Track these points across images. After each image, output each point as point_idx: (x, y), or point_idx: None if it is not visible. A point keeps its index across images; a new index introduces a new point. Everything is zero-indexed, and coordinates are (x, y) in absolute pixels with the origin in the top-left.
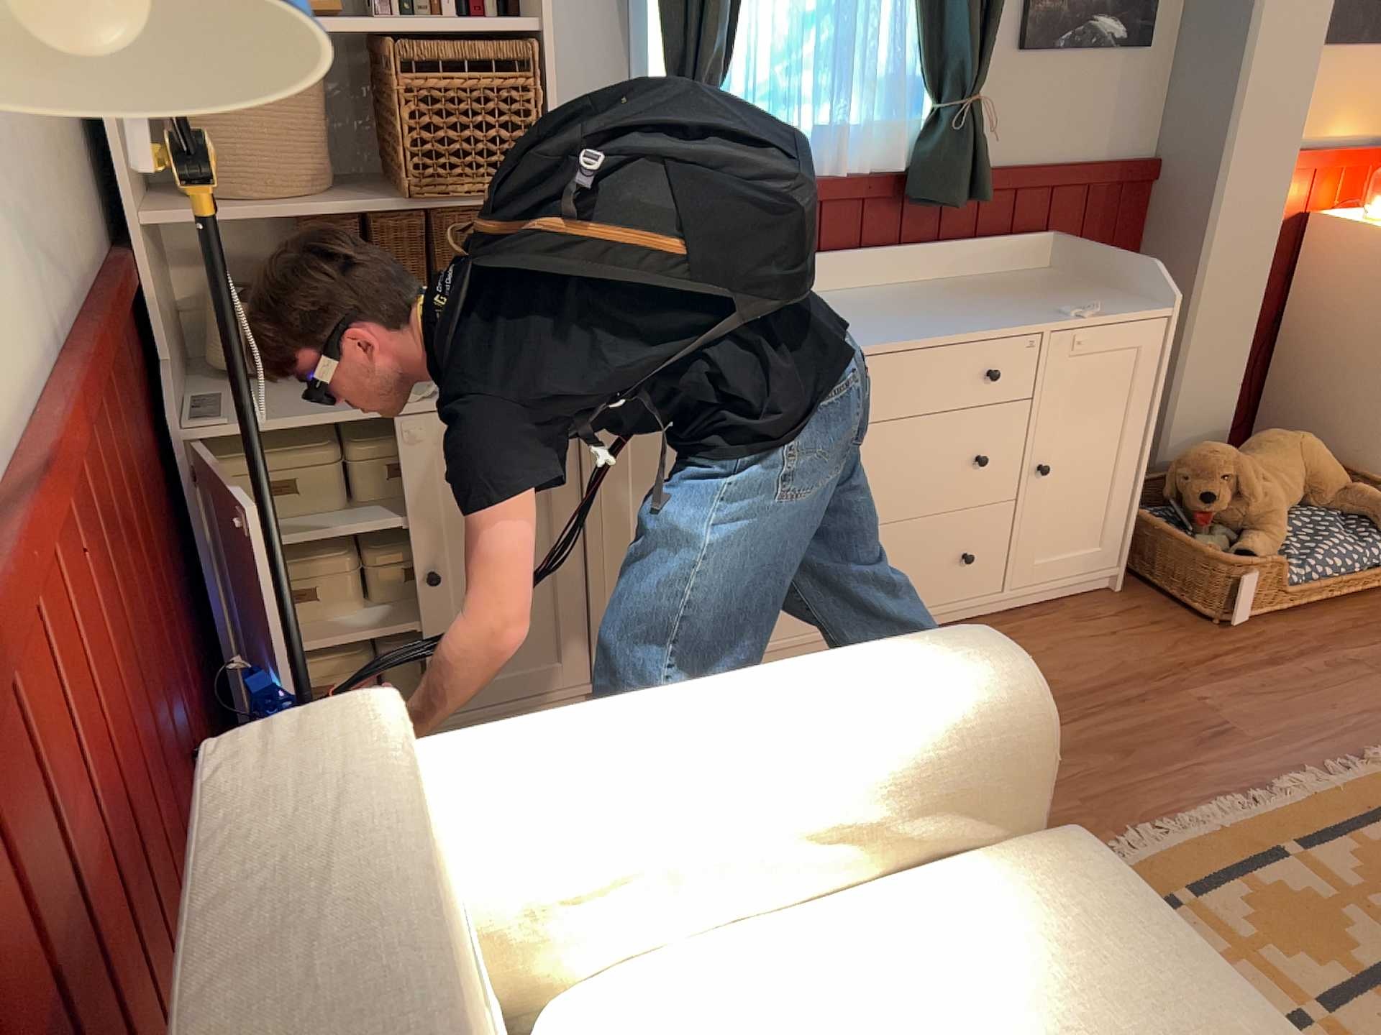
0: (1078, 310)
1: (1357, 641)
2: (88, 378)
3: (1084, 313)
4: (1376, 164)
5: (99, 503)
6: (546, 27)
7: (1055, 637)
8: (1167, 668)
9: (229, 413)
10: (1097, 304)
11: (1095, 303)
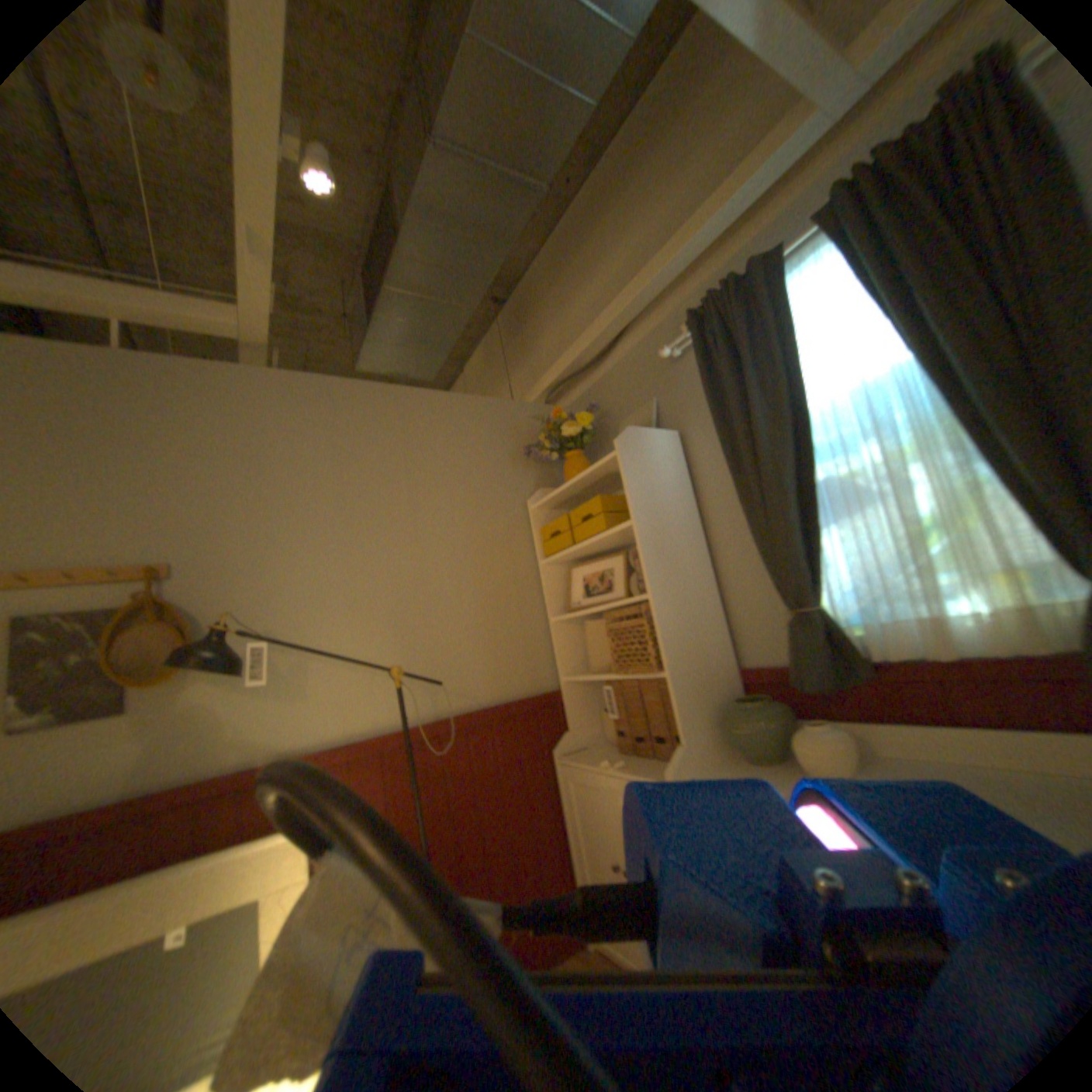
0: None
1: None
2: (439, 728)
3: None
4: None
5: (441, 768)
6: (653, 593)
7: None
8: None
9: (579, 755)
10: None
11: None
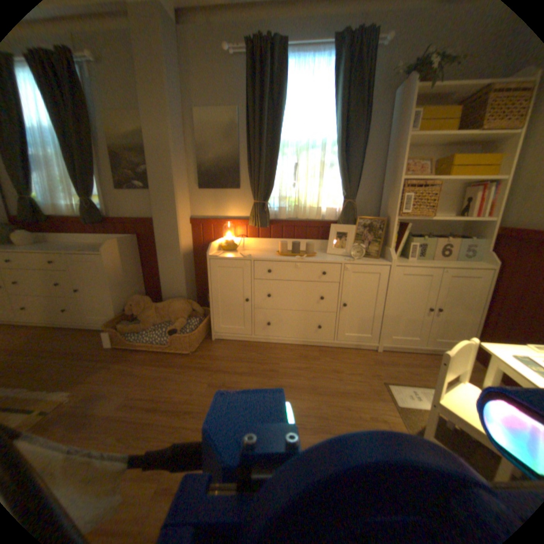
0: (77, 250)
1: (126, 364)
2: None
3: (78, 251)
4: (239, 225)
5: None
6: None
7: (76, 338)
8: (73, 353)
9: None
10: (81, 249)
11: (95, 250)
